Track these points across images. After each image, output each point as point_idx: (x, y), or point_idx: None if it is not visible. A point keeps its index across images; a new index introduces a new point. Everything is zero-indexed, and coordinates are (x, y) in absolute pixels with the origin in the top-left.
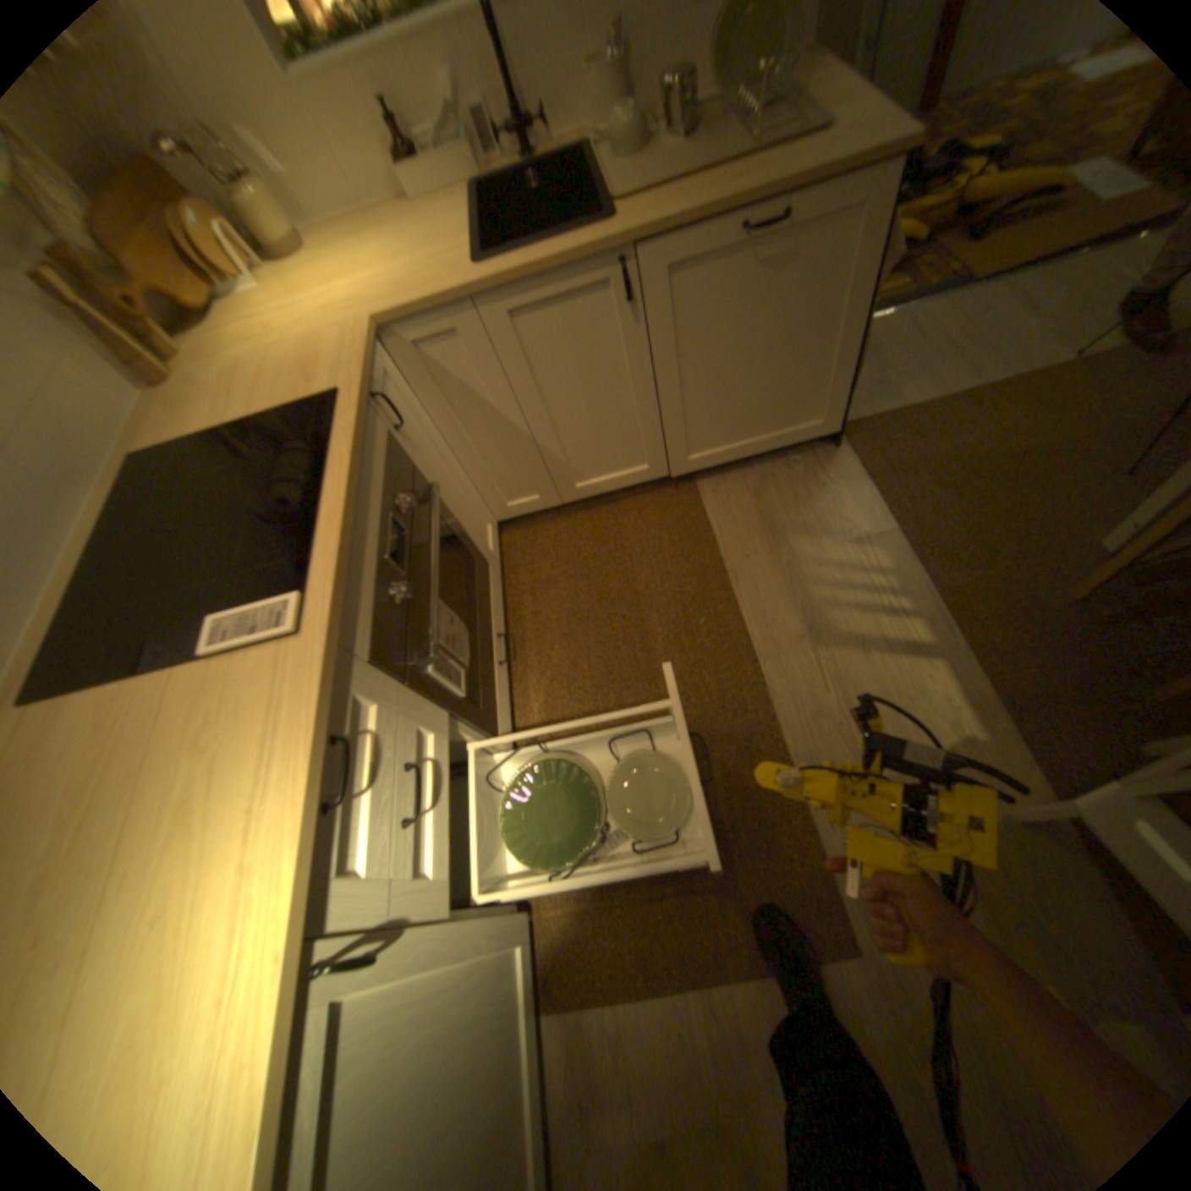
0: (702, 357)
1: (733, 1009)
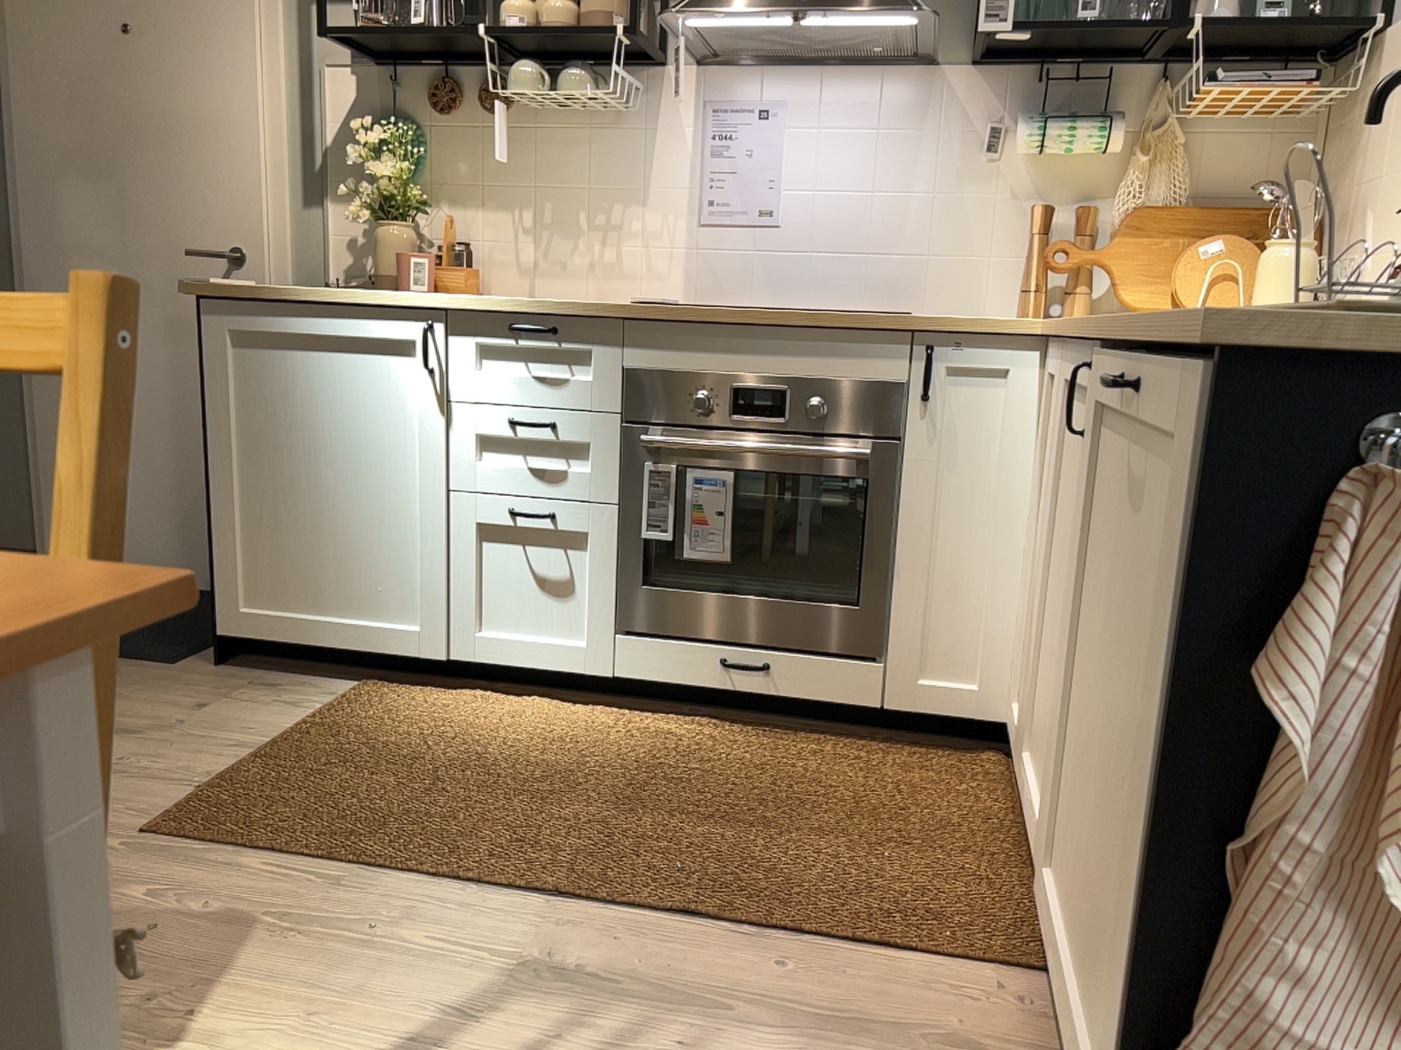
0: (1101, 636)
1: (226, 757)
